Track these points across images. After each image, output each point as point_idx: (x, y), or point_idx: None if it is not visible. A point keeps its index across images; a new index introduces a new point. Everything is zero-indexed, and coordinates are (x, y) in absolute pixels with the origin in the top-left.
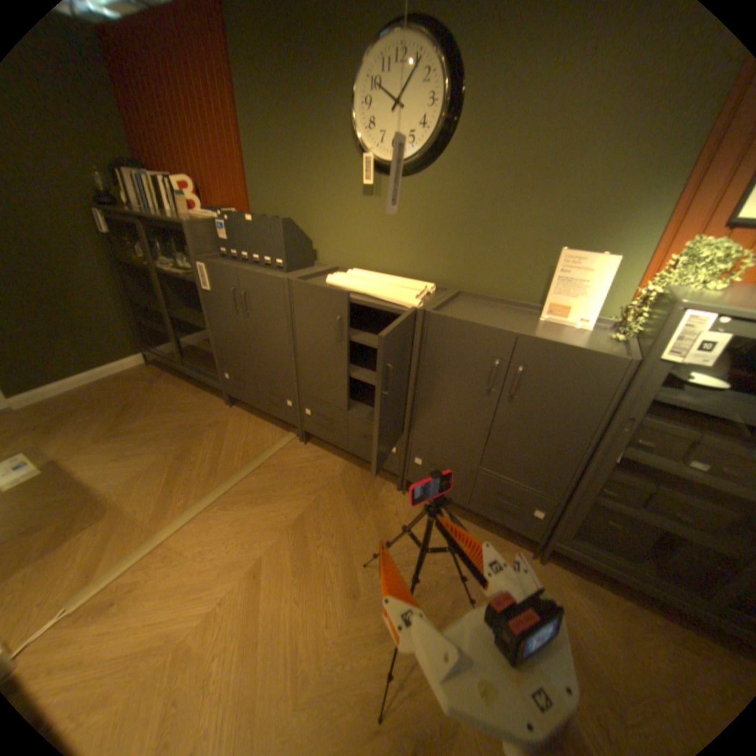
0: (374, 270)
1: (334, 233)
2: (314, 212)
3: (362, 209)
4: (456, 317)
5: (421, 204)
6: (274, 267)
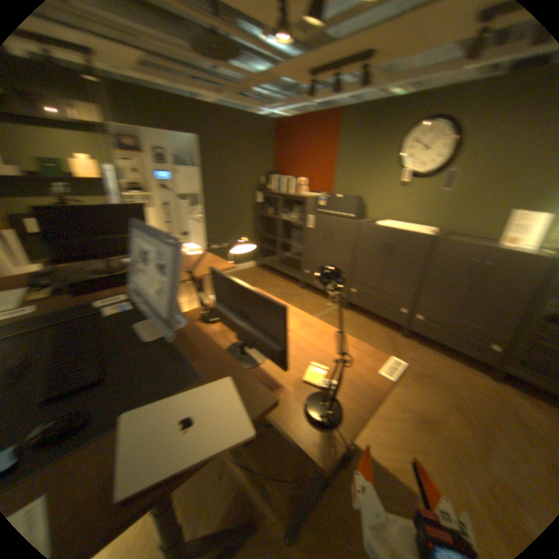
0: (401, 222)
1: (380, 204)
2: (371, 194)
3: (399, 192)
4: (455, 239)
5: (434, 190)
6: (349, 218)
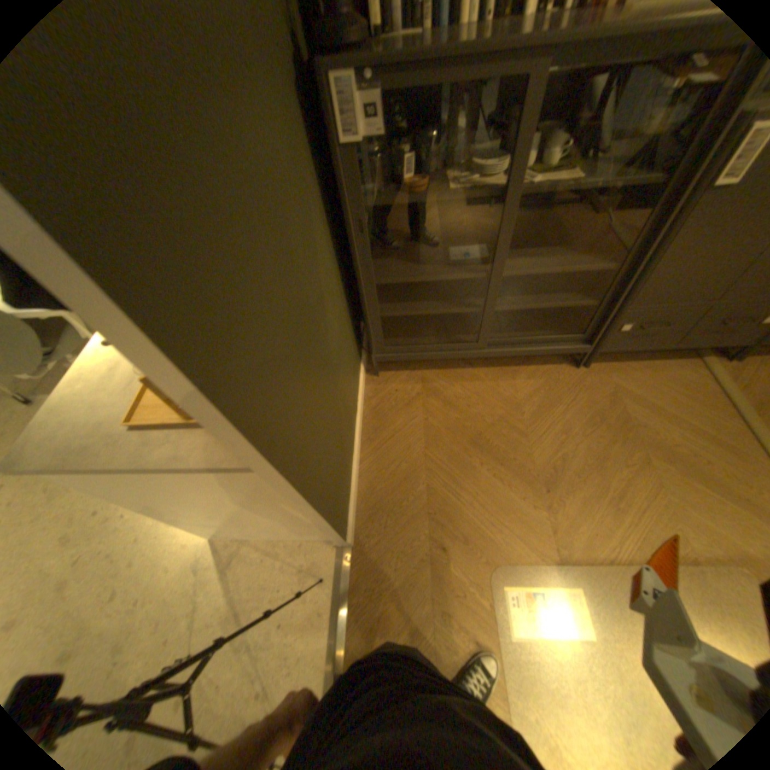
0: None
1: None
2: None
3: None
4: None
5: None
6: None
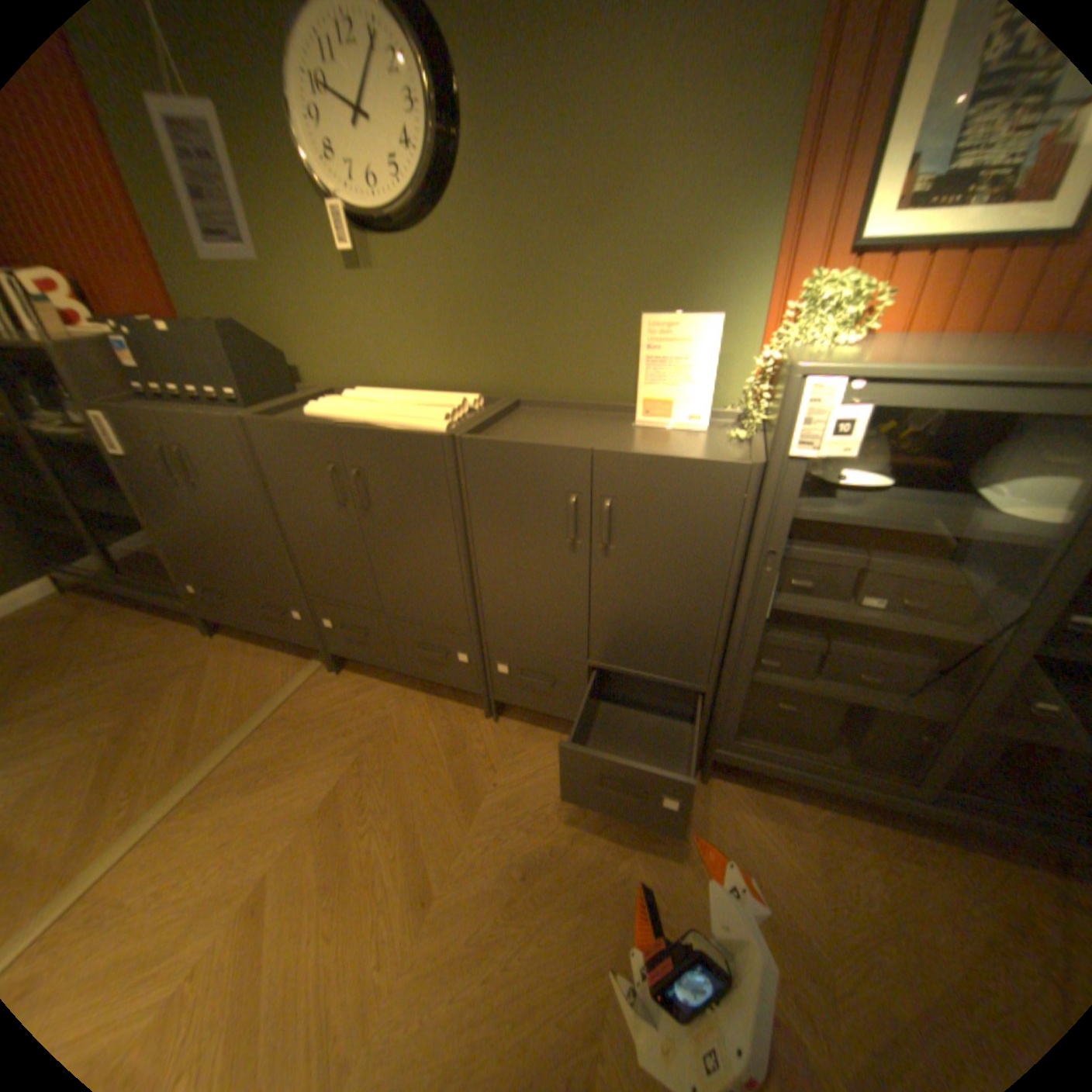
0: (388, 386)
1: (314, 335)
2: (276, 306)
3: (347, 291)
4: (499, 439)
5: (432, 272)
6: (221, 402)
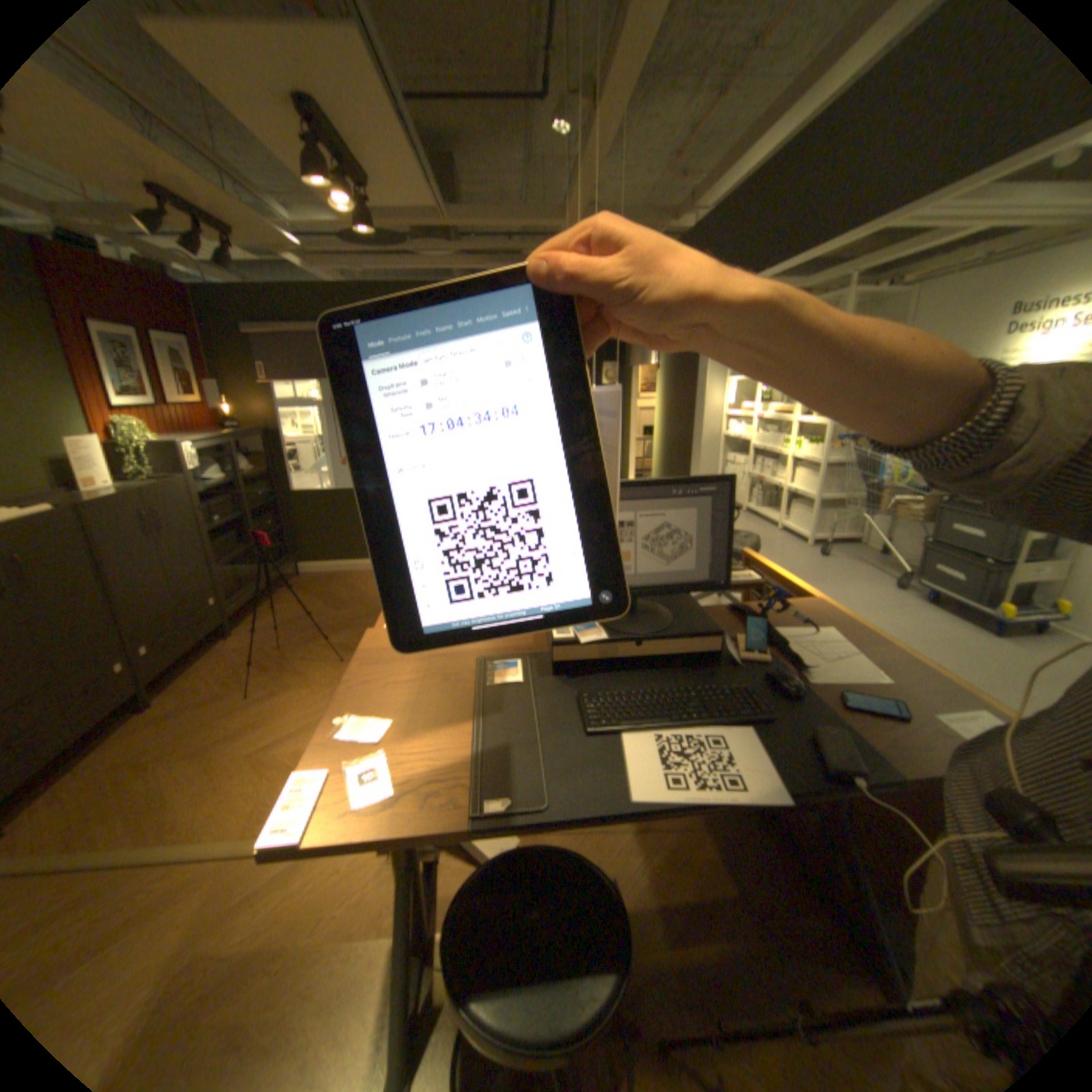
0: None
1: None
2: None
3: None
4: (101, 497)
5: None
6: None
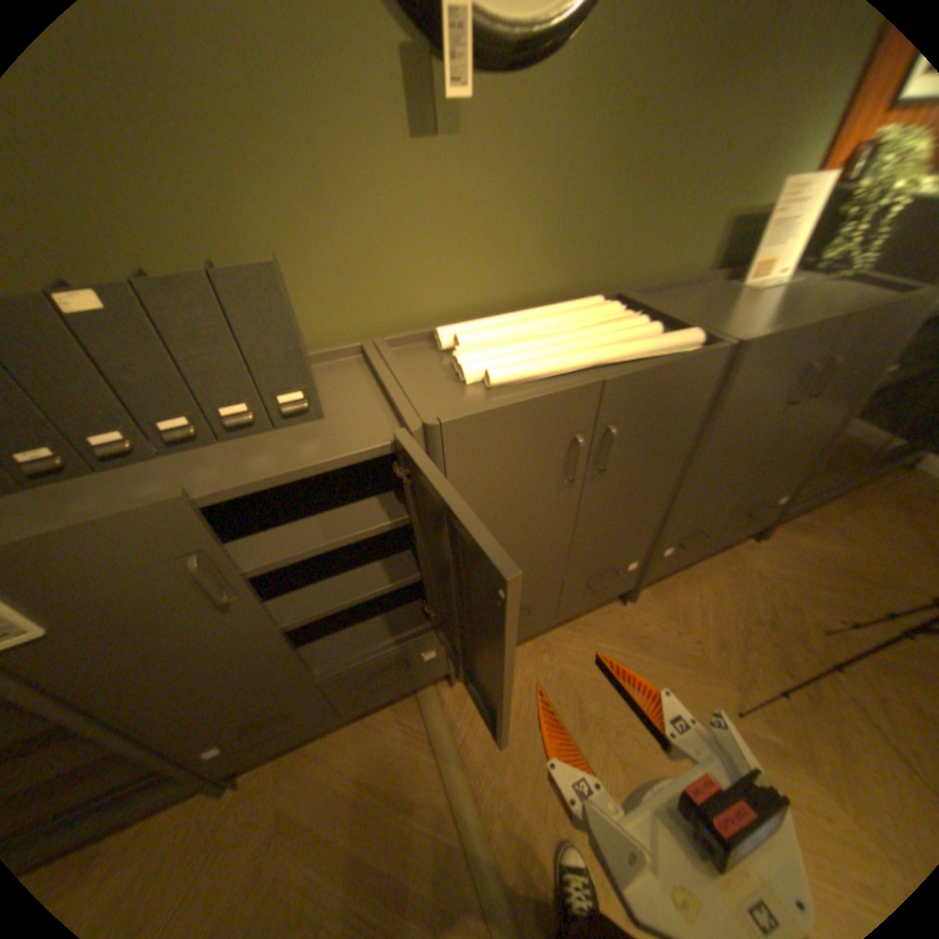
0: (457, 316)
1: (336, 263)
2: (249, 219)
3: (411, 177)
4: (780, 329)
5: (551, 140)
6: (270, 422)
